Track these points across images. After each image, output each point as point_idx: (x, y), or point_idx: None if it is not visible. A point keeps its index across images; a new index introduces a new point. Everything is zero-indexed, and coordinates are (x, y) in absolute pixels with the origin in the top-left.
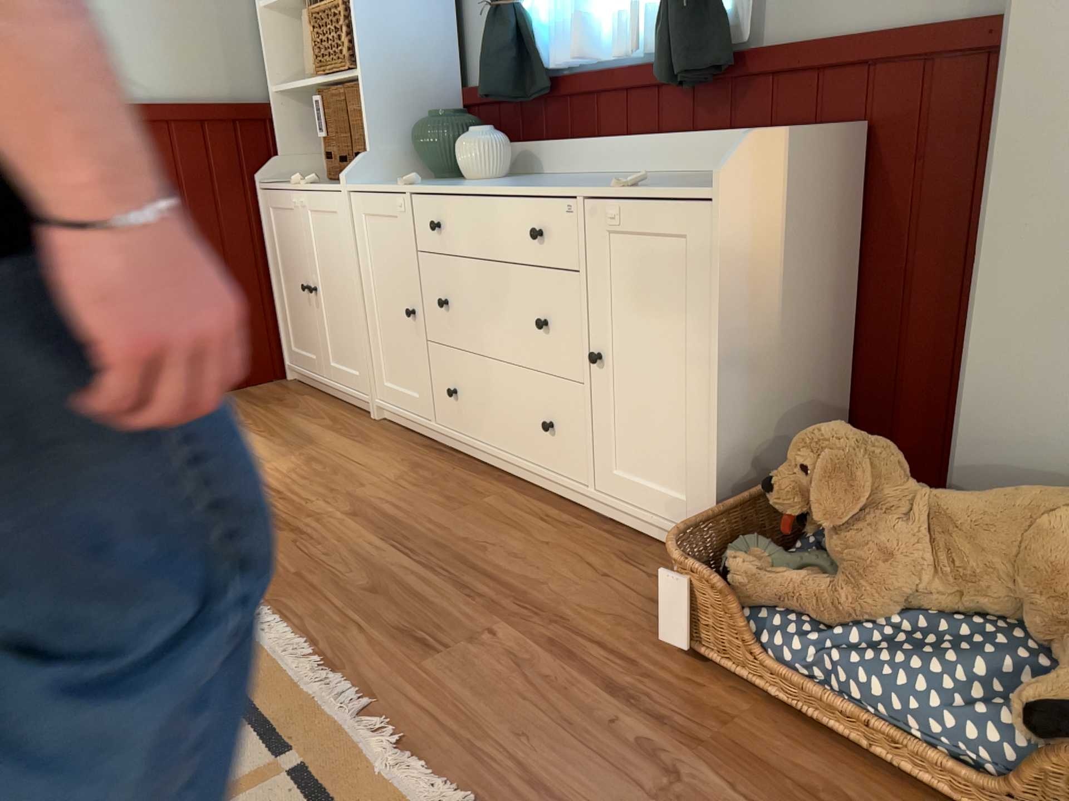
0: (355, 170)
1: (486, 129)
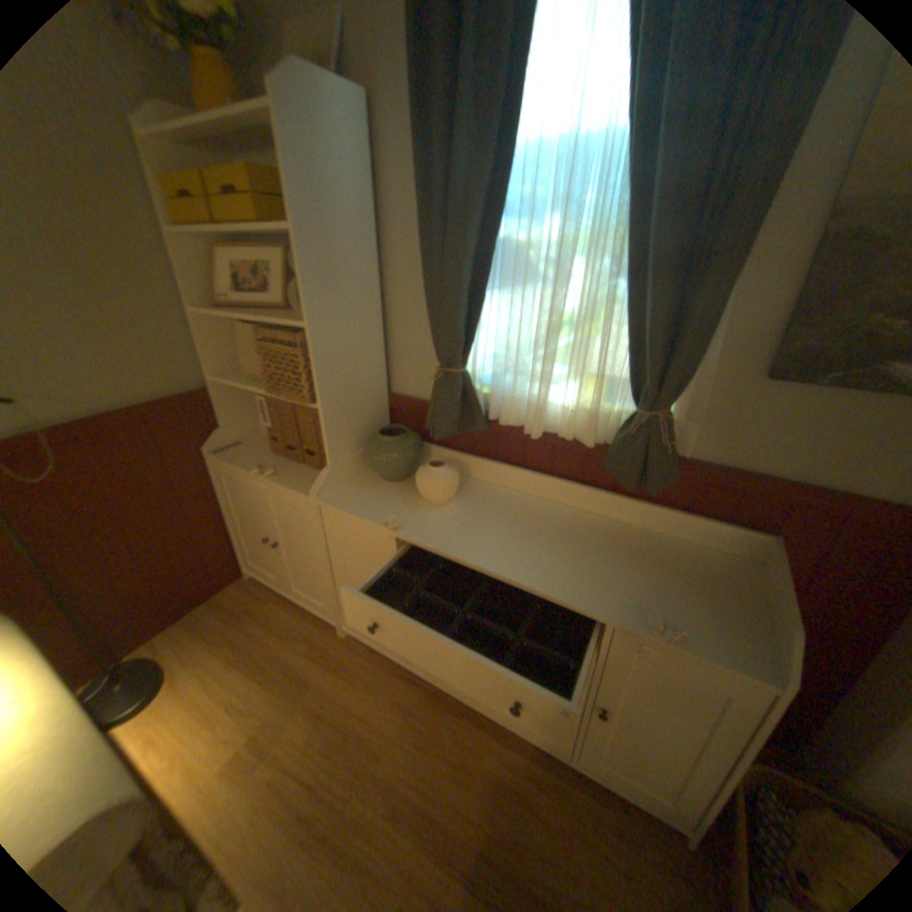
0: (322, 485)
1: (443, 466)
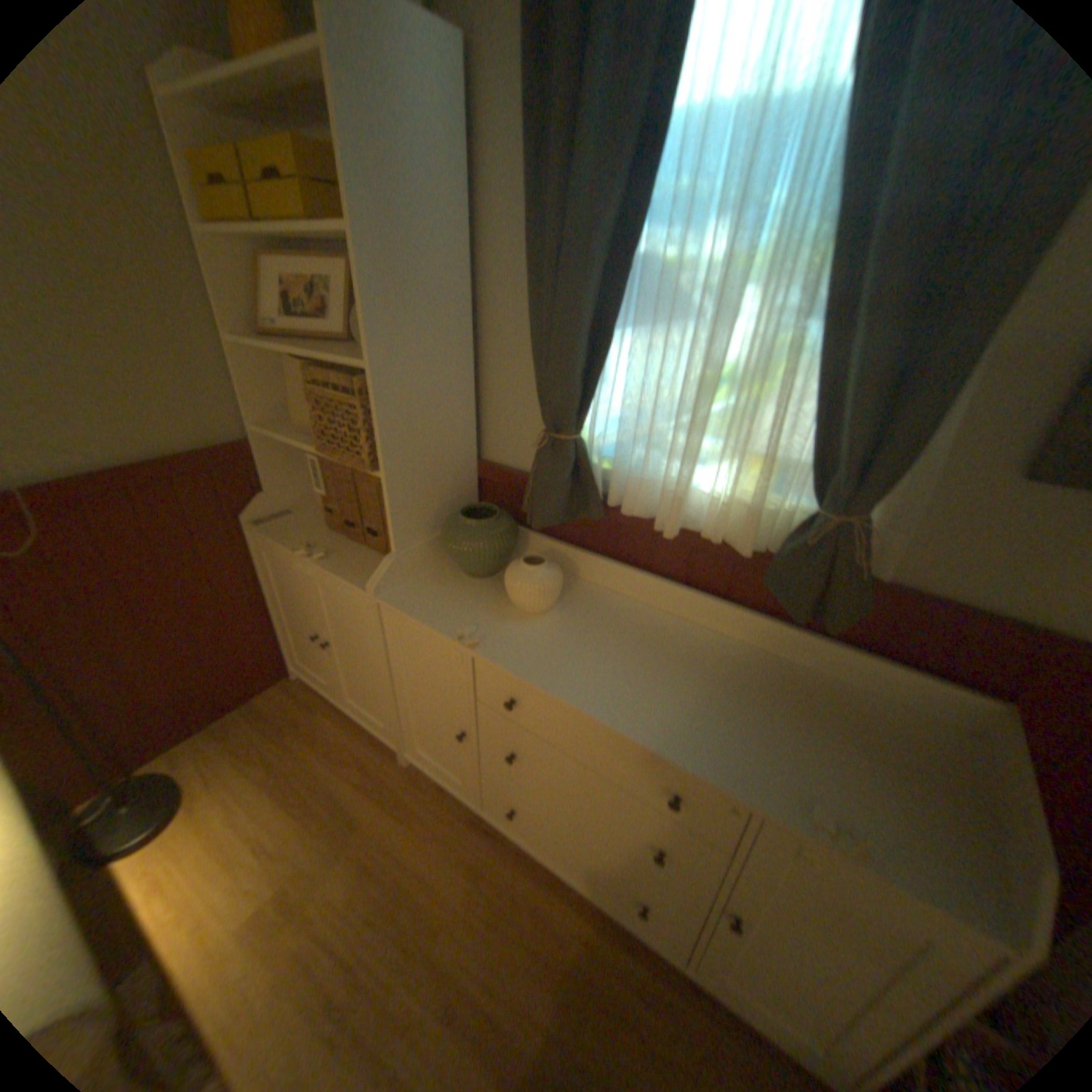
0: (383, 578)
1: (543, 564)
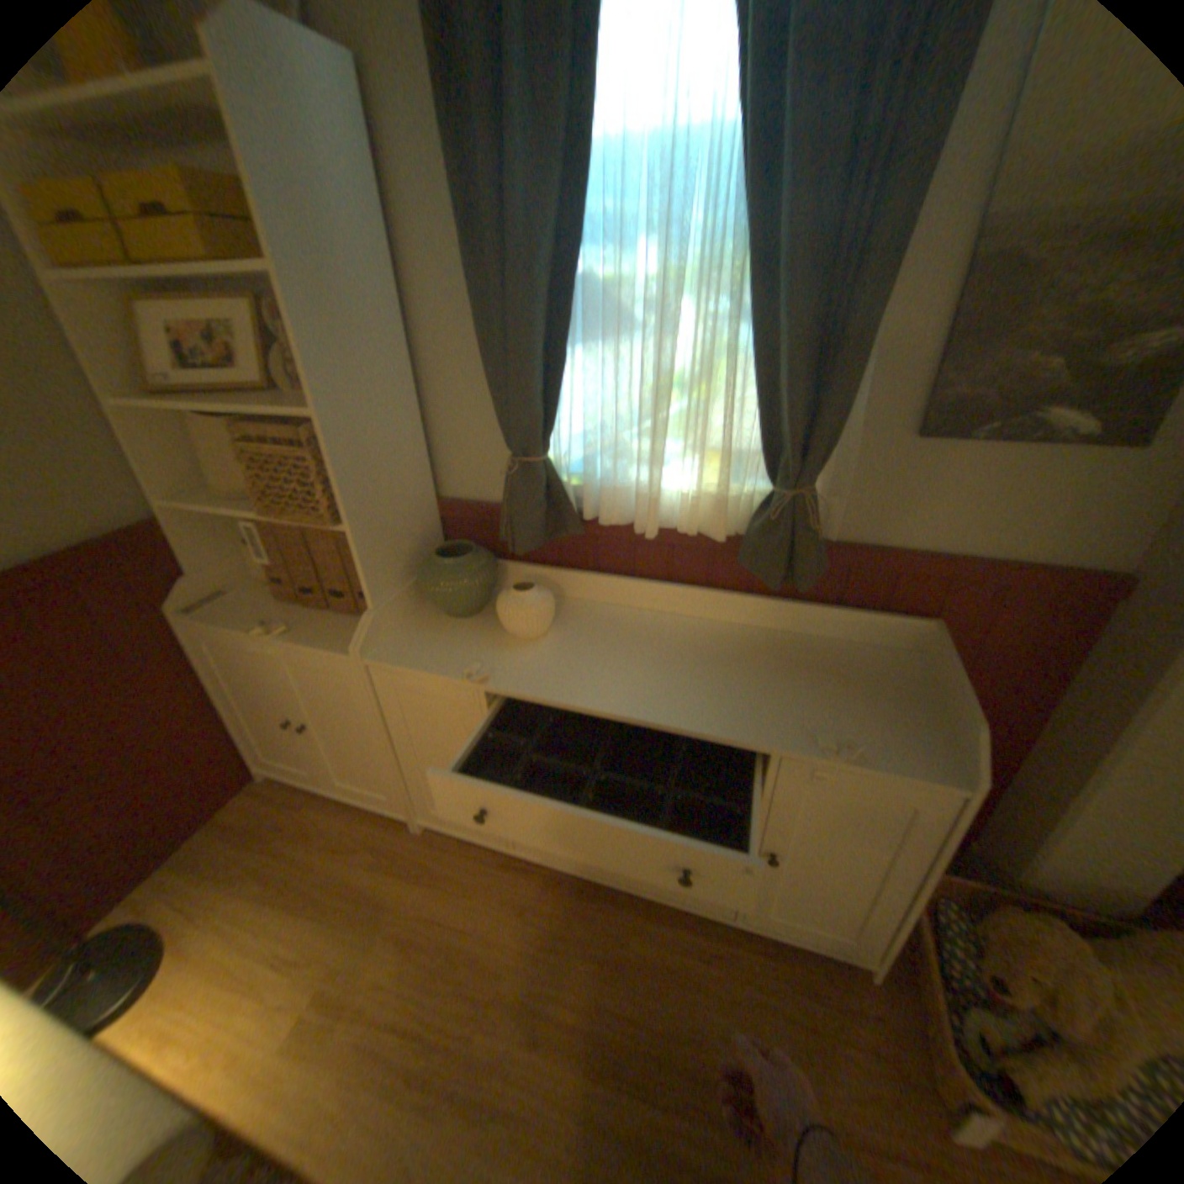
0: (367, 636)
1: (533, 588)
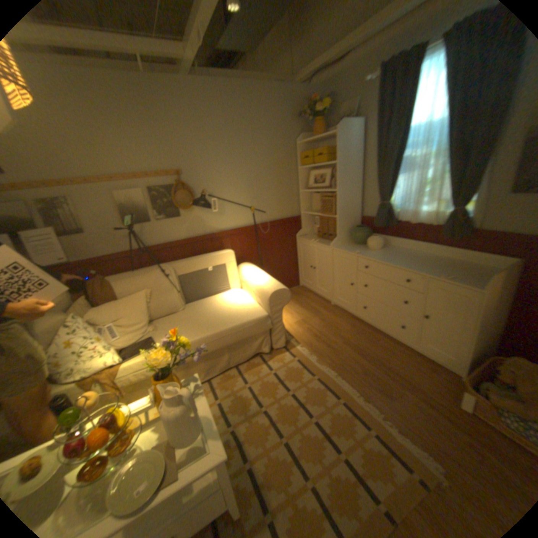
0: (333, 243)
1: (377, 236)
